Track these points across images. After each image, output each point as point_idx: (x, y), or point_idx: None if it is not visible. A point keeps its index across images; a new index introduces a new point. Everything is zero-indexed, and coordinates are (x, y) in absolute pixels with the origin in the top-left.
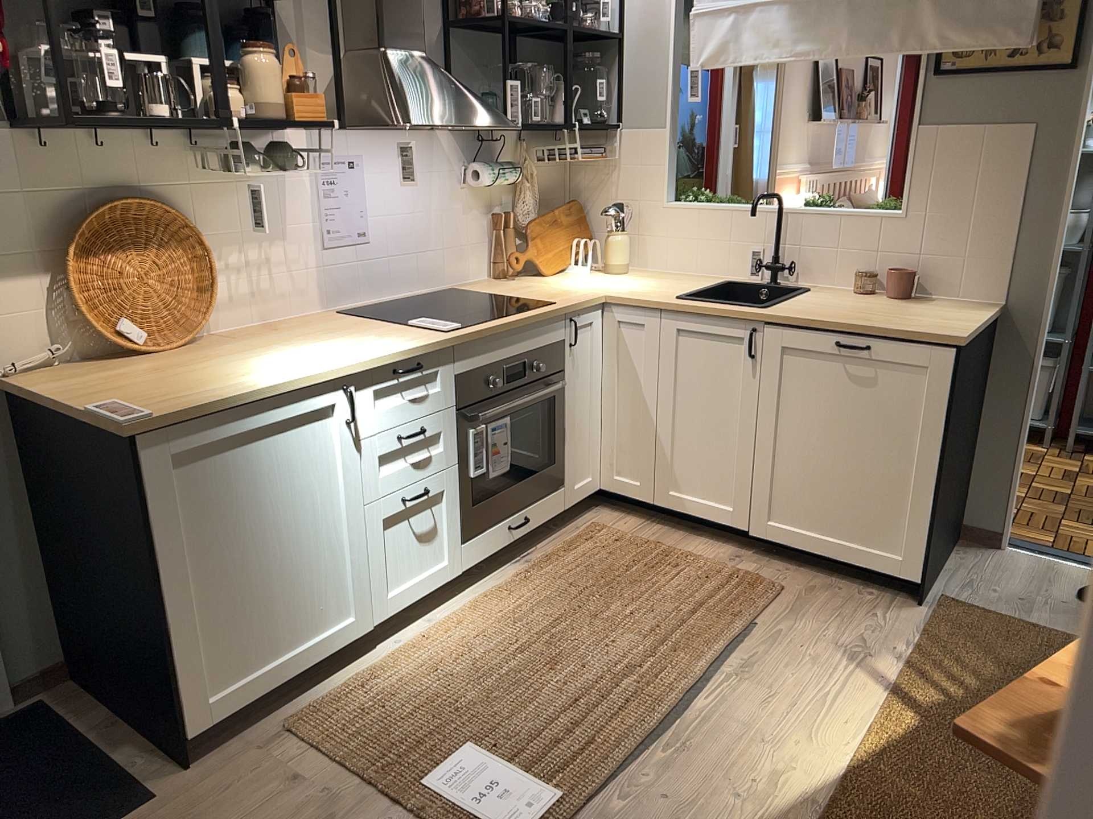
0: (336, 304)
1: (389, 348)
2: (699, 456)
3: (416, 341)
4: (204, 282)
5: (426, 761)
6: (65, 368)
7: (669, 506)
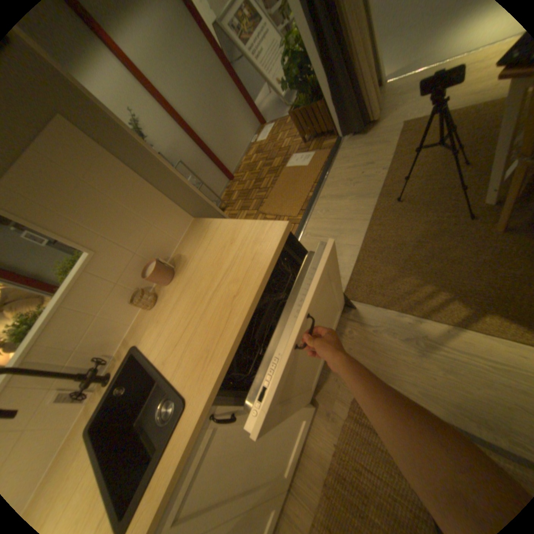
0: None
1: None
2: (272, 461)
3: None
4: None
5: None
6: None
7: (290, 480)
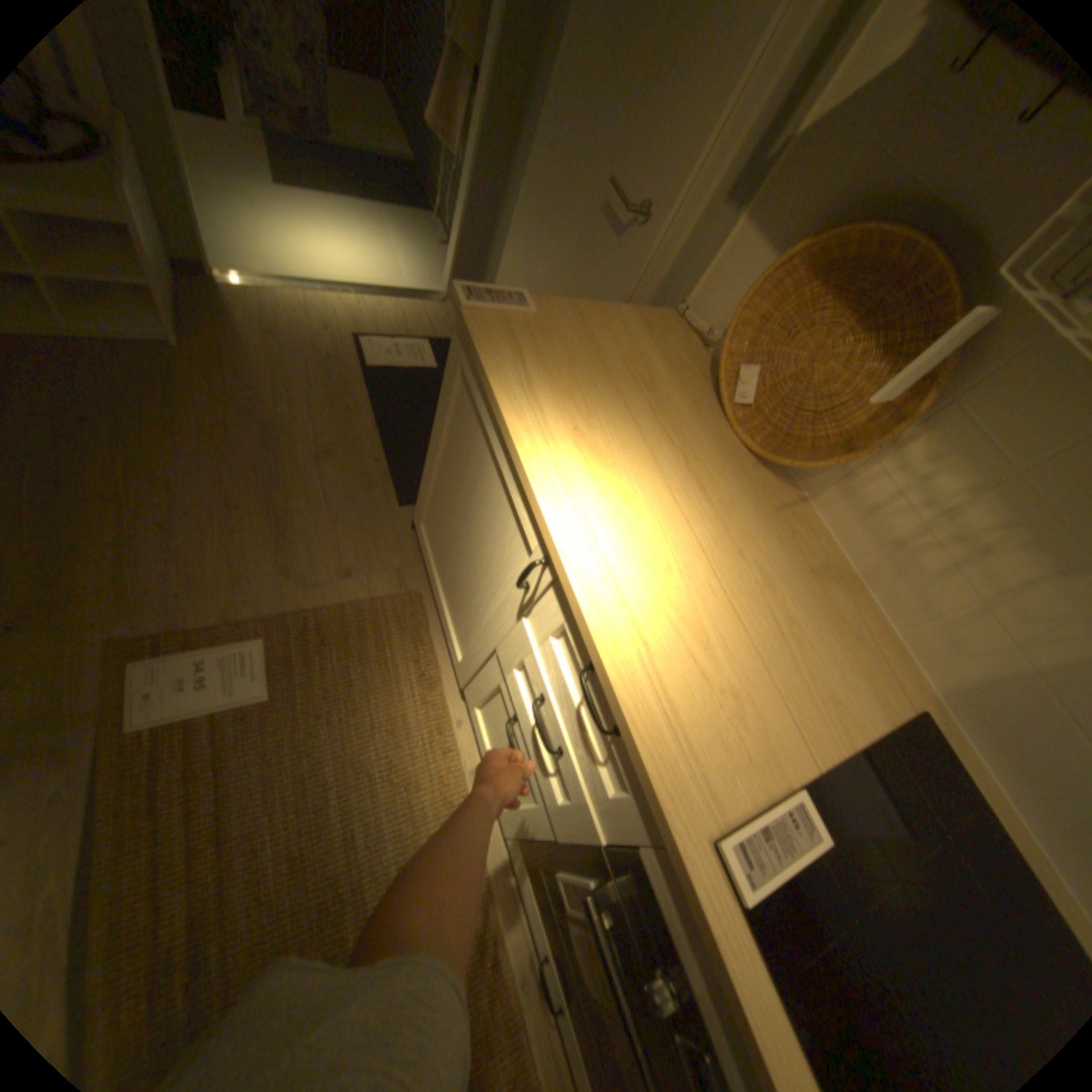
0: (975, 728)
1: (629, 659)
2: None
3: (669, 737)
4: (866, 441)
5: (277, 656)
6: (696, 347)
7: None
